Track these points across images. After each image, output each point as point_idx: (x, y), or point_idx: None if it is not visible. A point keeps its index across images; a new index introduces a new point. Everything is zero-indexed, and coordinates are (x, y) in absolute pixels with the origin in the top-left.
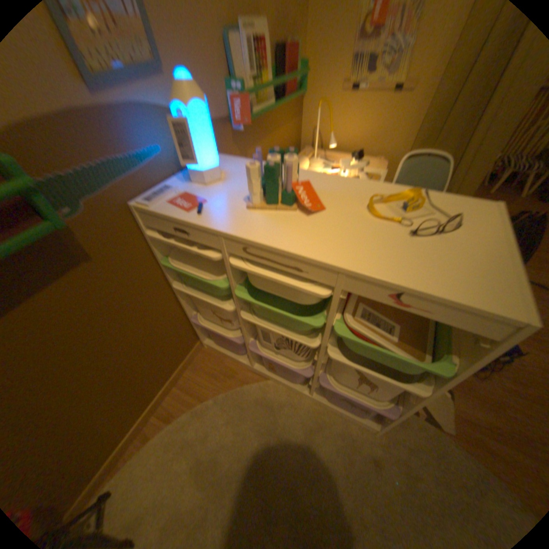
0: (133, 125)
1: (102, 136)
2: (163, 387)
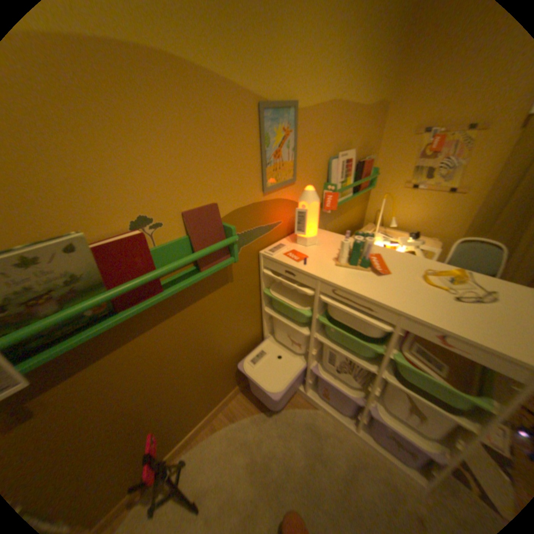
0: (275, 211)
1: (261, 217)
2: (233, 392)
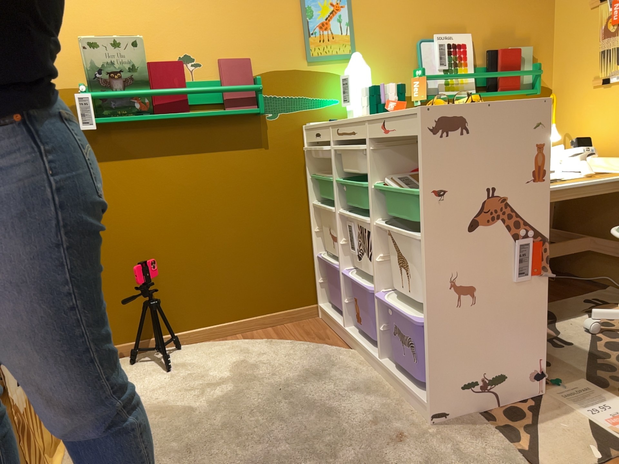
0: (325, 85)
1: (304, 86)
2: (262, 316)
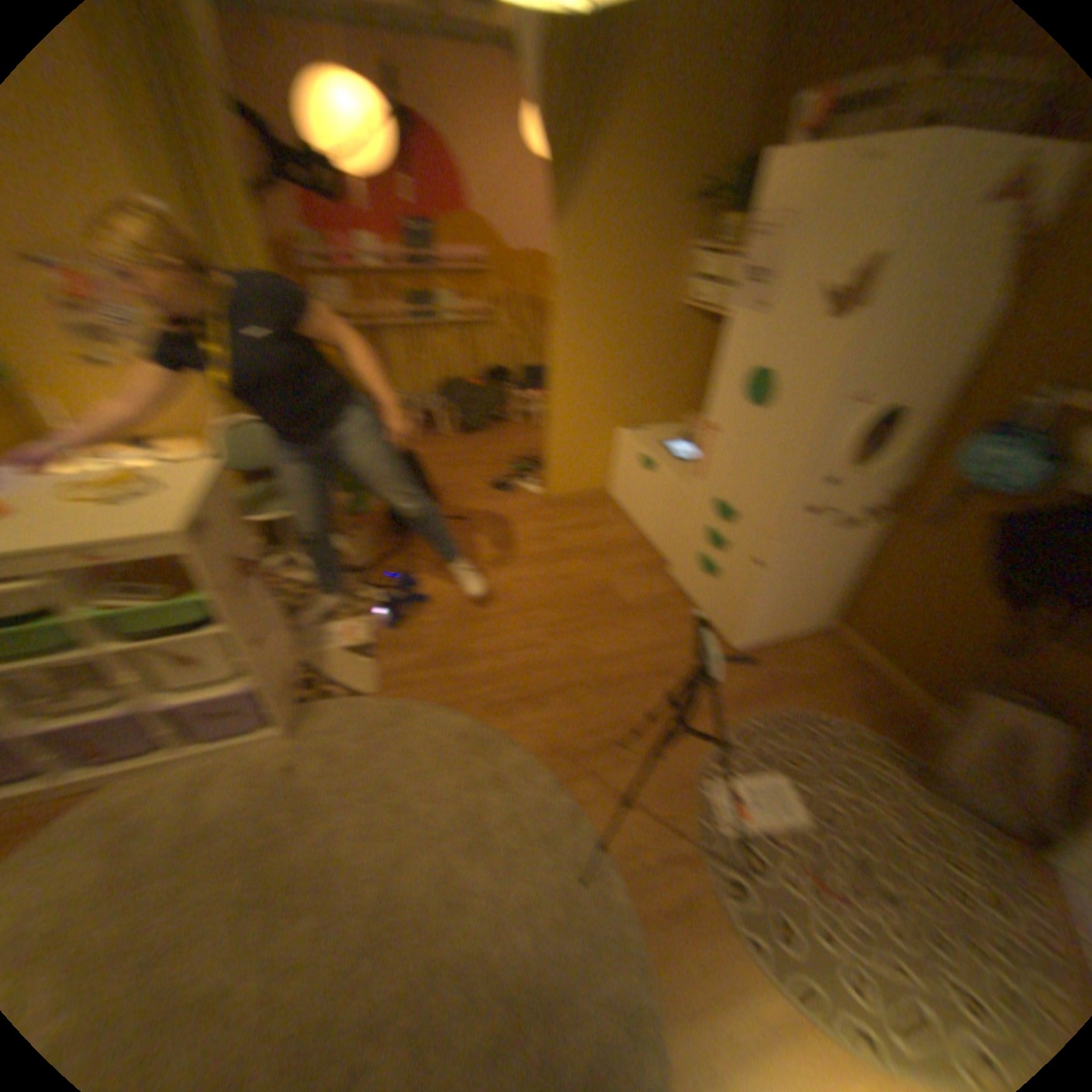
0: None
1: None
2: None
